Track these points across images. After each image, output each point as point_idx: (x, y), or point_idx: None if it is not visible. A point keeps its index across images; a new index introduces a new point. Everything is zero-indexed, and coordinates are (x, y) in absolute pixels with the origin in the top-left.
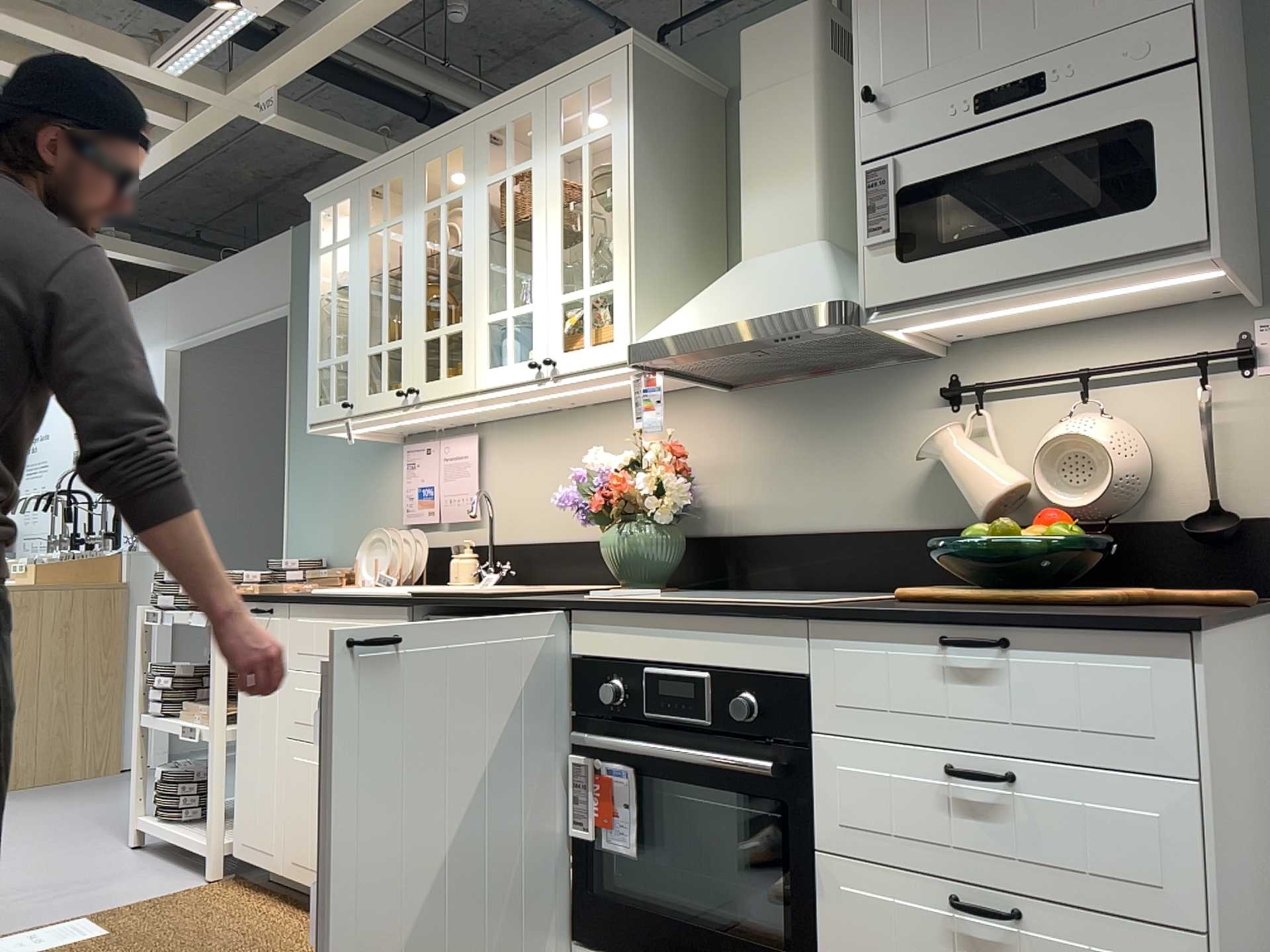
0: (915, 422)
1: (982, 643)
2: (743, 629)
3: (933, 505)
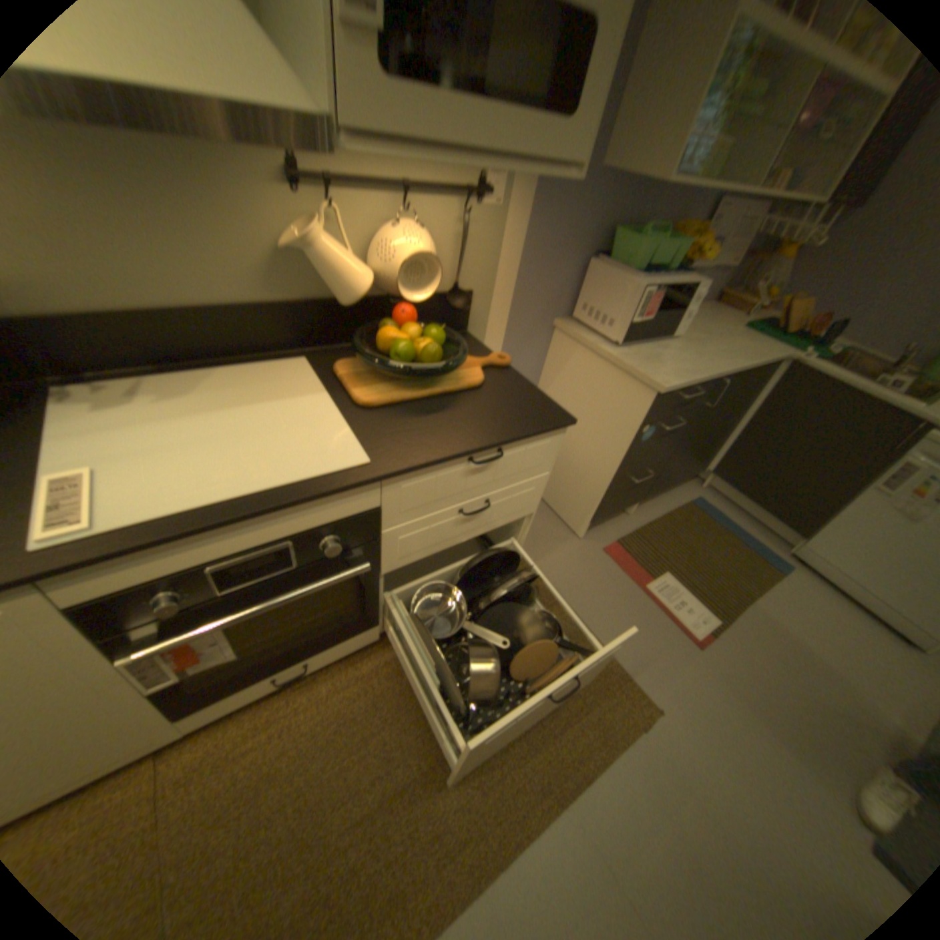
0: (254, 192)
1: (497, 457)
2: (322, 500)
3: (282, 279)
